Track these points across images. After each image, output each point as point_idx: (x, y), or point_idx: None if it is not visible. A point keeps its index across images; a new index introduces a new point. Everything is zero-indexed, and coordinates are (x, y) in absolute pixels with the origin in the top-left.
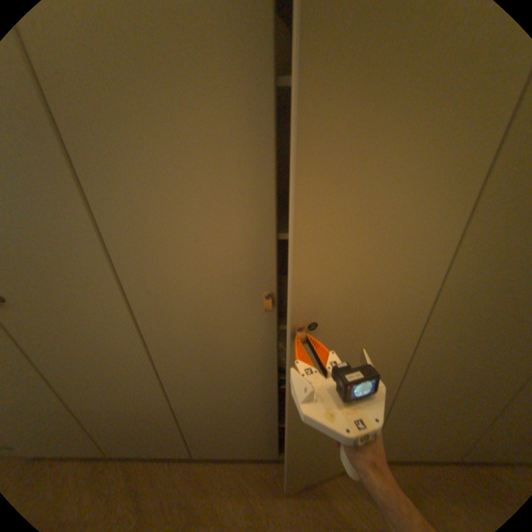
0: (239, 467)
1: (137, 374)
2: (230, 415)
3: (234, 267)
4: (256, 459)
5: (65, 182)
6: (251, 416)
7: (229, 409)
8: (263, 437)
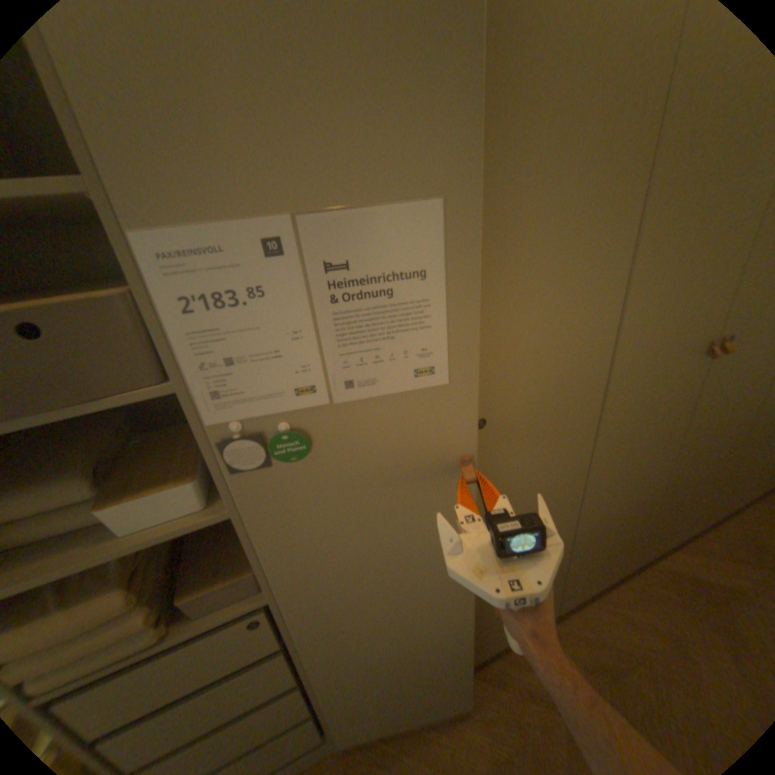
0: (603, 601)
1: (568, 492)
2: (625, 518)
3: (705, 315)
4: (621, 578)
5: (628, 242)
6: (643, 509)
7: (628, 509)
8: (640, 538)
